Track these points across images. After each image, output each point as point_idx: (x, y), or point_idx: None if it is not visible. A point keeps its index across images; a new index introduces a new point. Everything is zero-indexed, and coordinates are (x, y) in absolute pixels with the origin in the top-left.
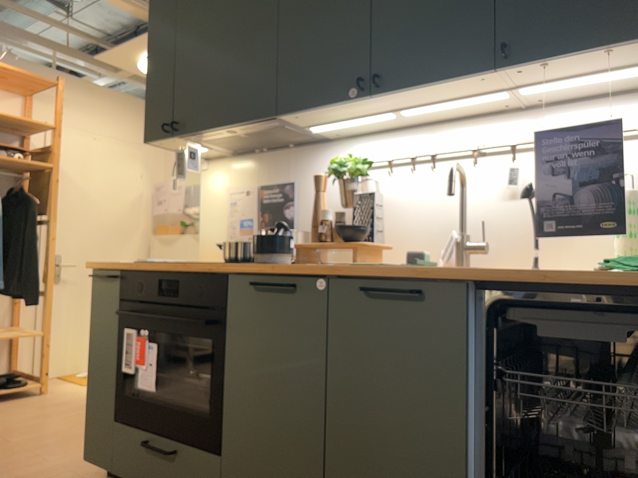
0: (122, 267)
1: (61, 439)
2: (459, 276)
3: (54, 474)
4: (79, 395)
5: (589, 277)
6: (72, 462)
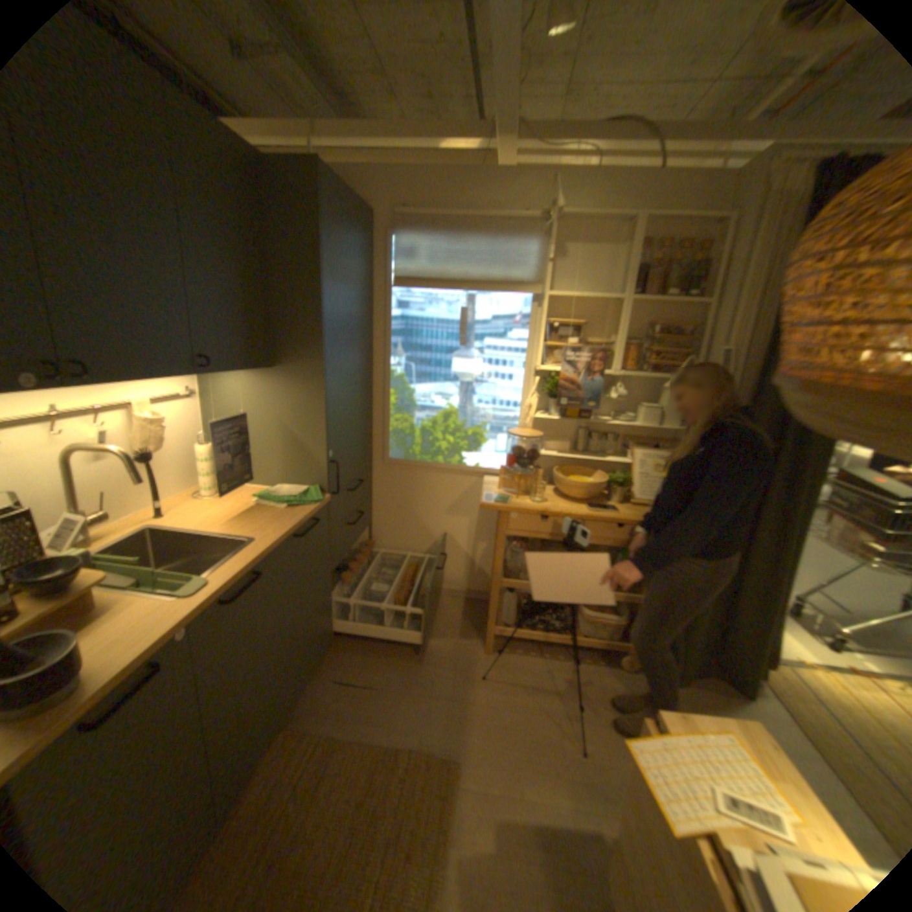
0: None
1: None
2: (273, 548)
3: None
4: None
5: (303, 515)
6: None
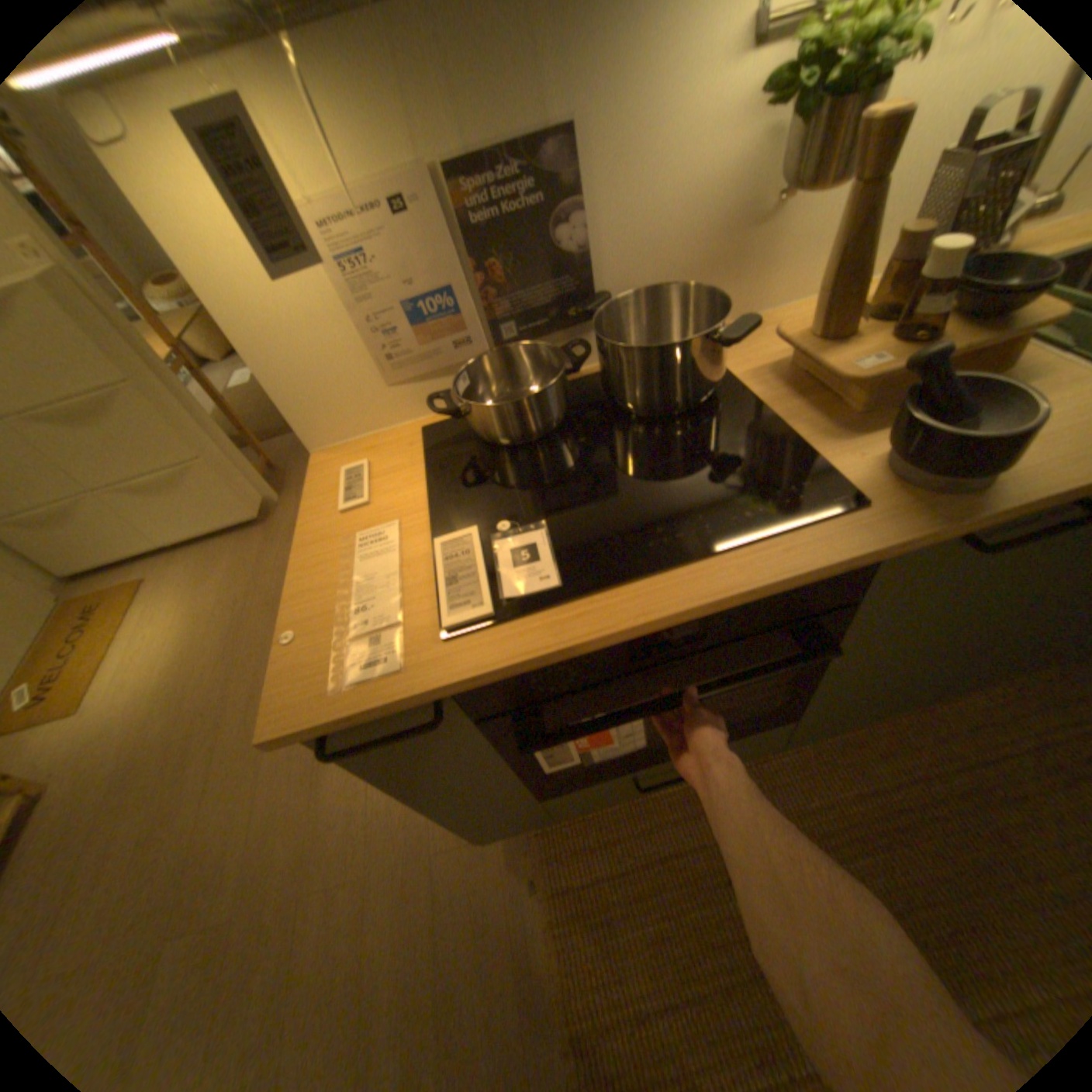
0: (442, 679)
1: (284, 825)
2: None
3: (418, 878)
4: (112, 733)
5: None
6: (390, 837)
